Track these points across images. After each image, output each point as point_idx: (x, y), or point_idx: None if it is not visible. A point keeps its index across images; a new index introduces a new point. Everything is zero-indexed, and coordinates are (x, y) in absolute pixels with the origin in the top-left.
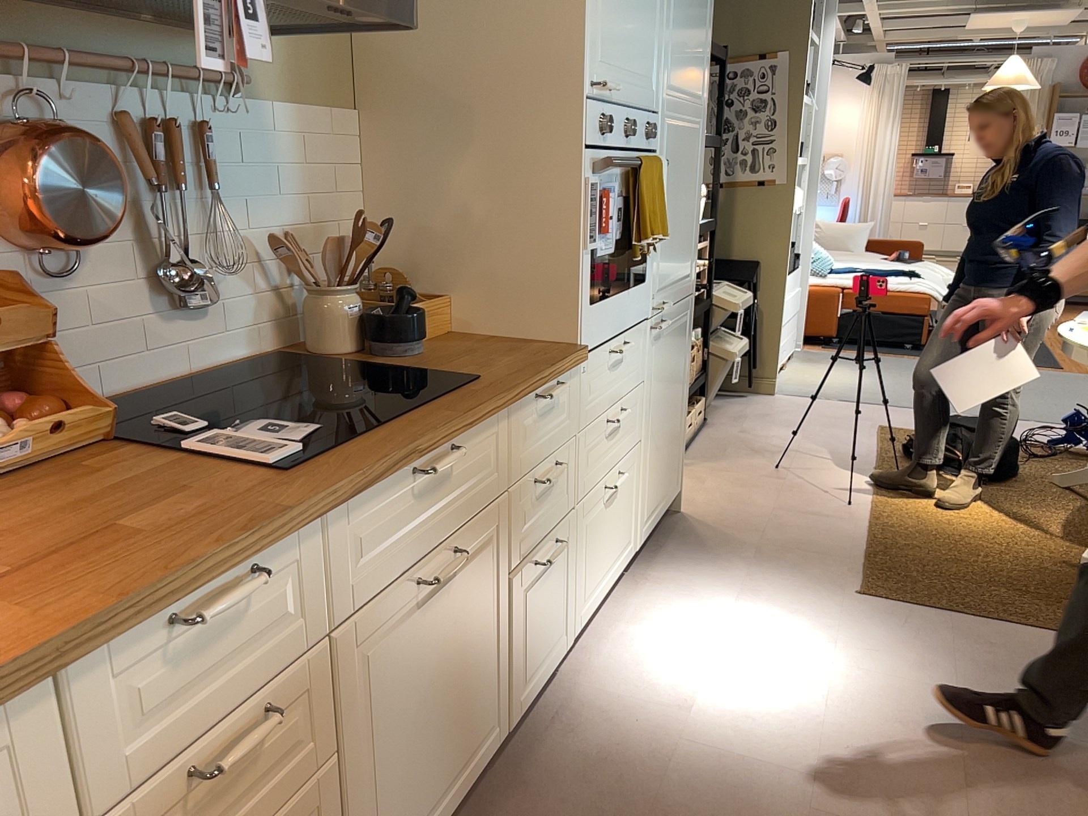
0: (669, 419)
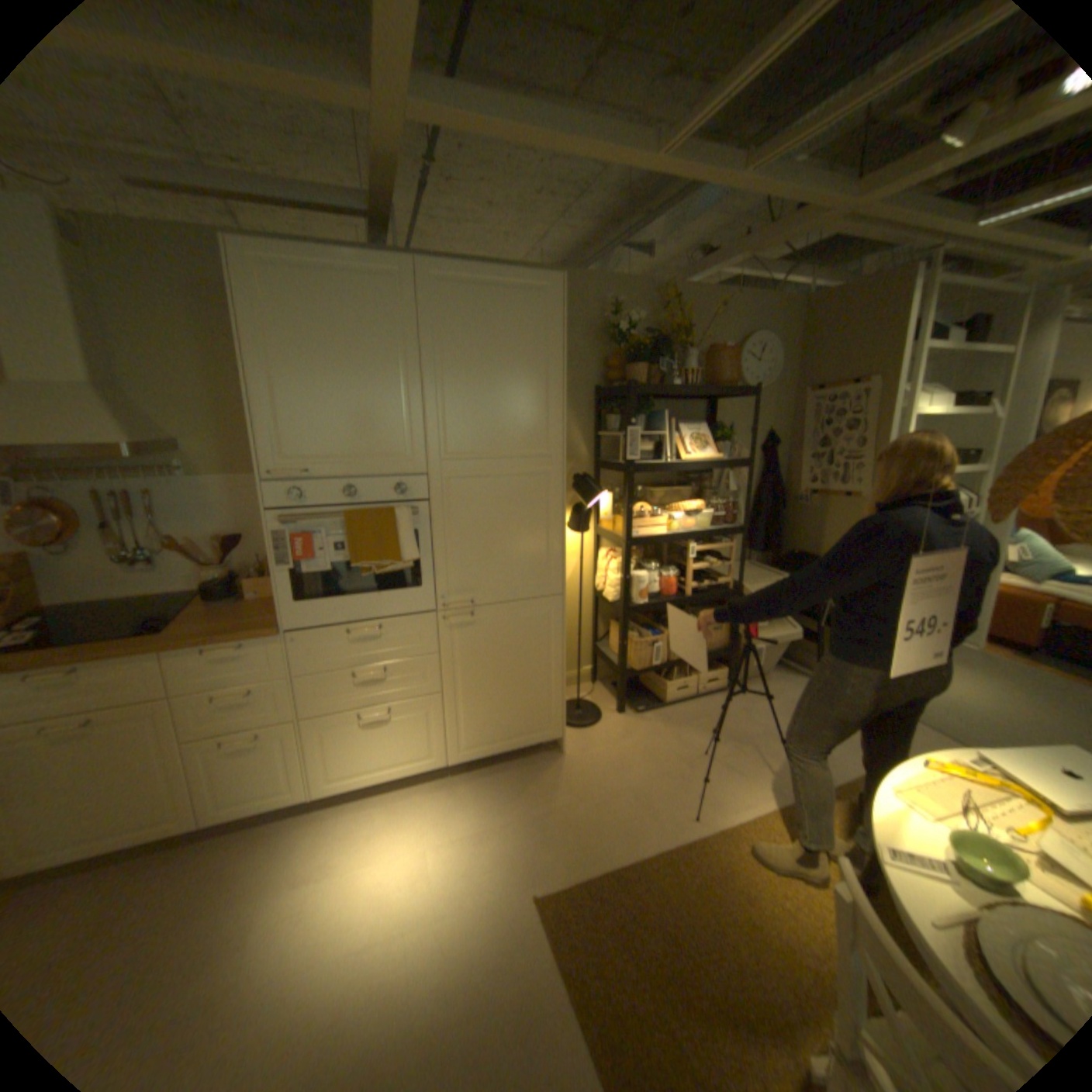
0: (510, 684)
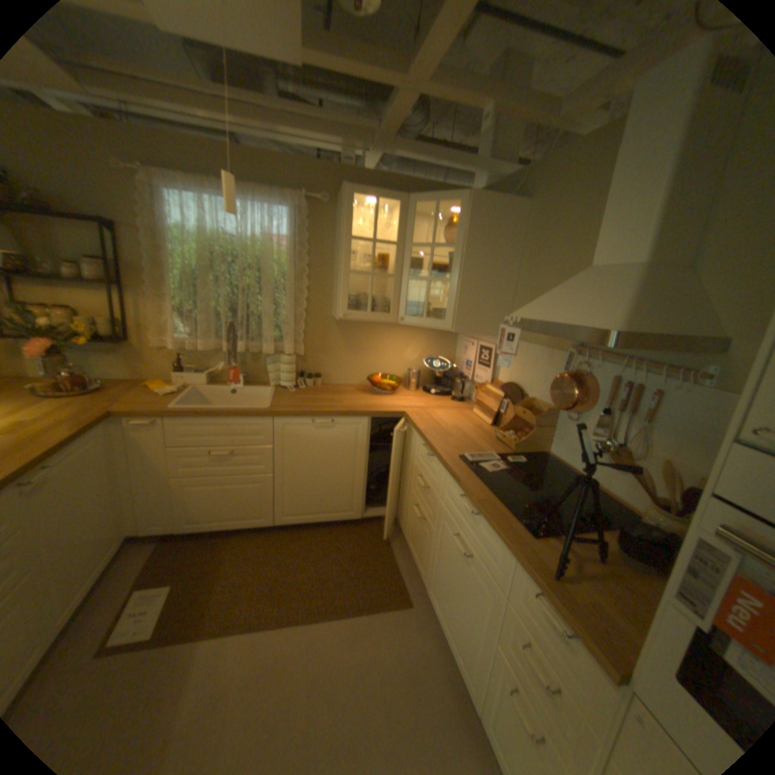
0: None
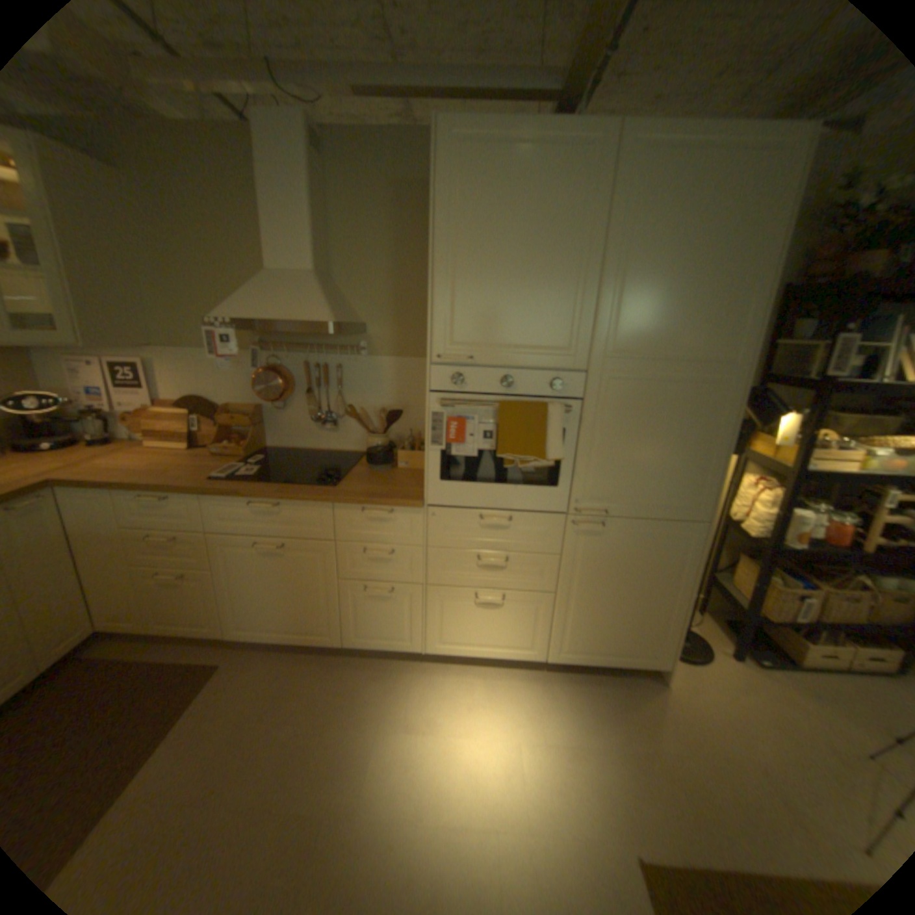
0: (628, 603)
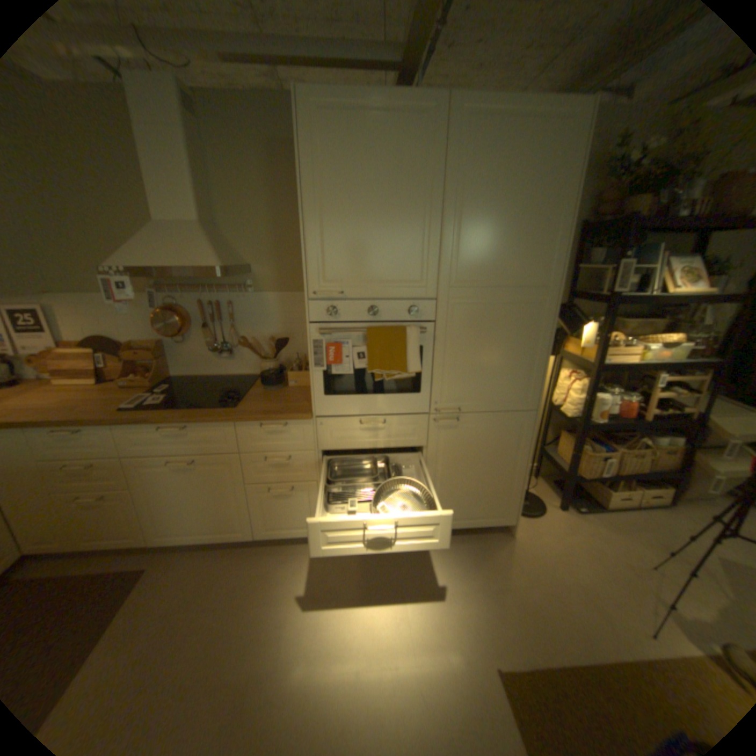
0: (480, 477)
